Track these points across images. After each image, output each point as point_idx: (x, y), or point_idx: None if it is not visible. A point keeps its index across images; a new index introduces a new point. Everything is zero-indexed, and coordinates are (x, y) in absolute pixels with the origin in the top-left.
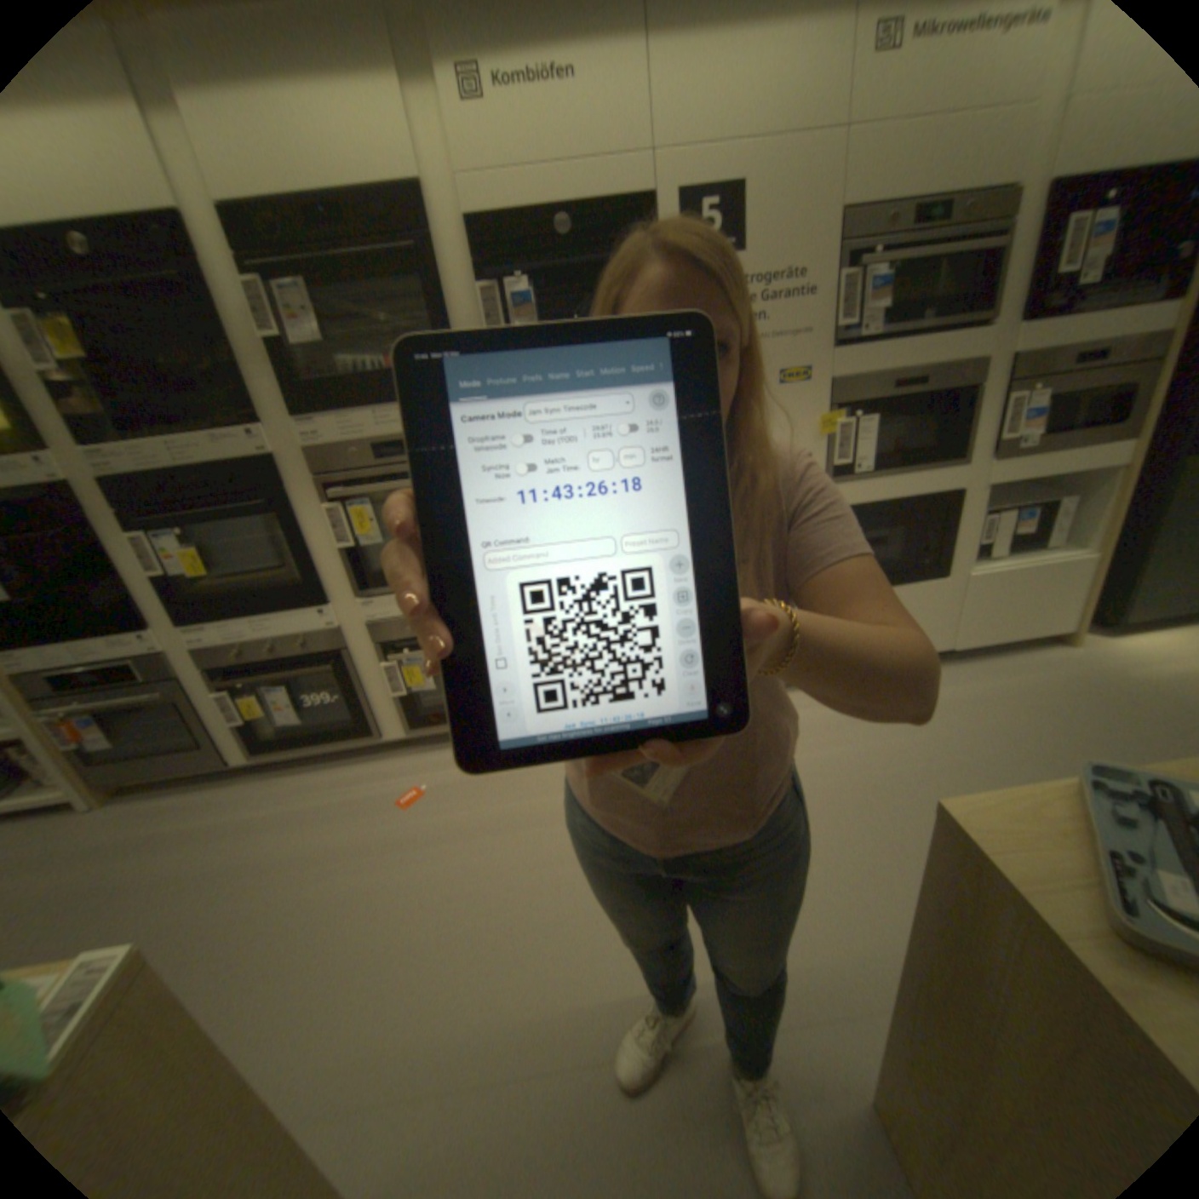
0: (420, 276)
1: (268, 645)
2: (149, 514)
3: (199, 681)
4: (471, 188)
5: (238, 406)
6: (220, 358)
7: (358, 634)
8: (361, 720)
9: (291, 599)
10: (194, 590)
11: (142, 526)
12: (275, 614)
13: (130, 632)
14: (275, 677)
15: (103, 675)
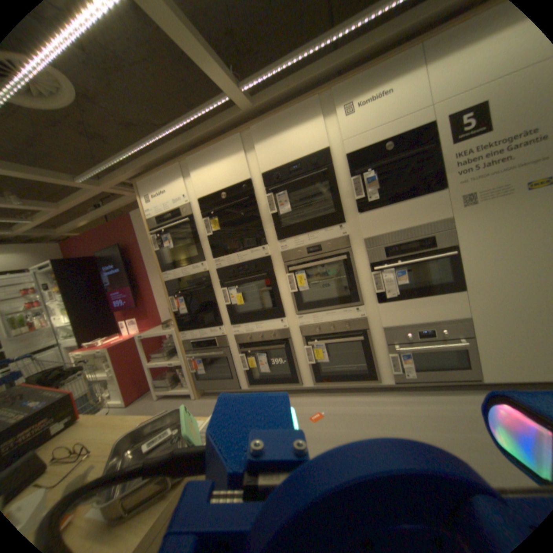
0: (328, 179)
1: (260, 333)
2: (229, 279)
3: (235, 347)
4: (349, 143)
5: (260, 238)
6: (257, 222)
7: (295, 330)
8: (293, 374)
9: (271, 313)
10: (238, 310)
11: (226, 283)
12: (264, 319)
13: (217, 324)
14: (262, 347)
15: (207, 341)
